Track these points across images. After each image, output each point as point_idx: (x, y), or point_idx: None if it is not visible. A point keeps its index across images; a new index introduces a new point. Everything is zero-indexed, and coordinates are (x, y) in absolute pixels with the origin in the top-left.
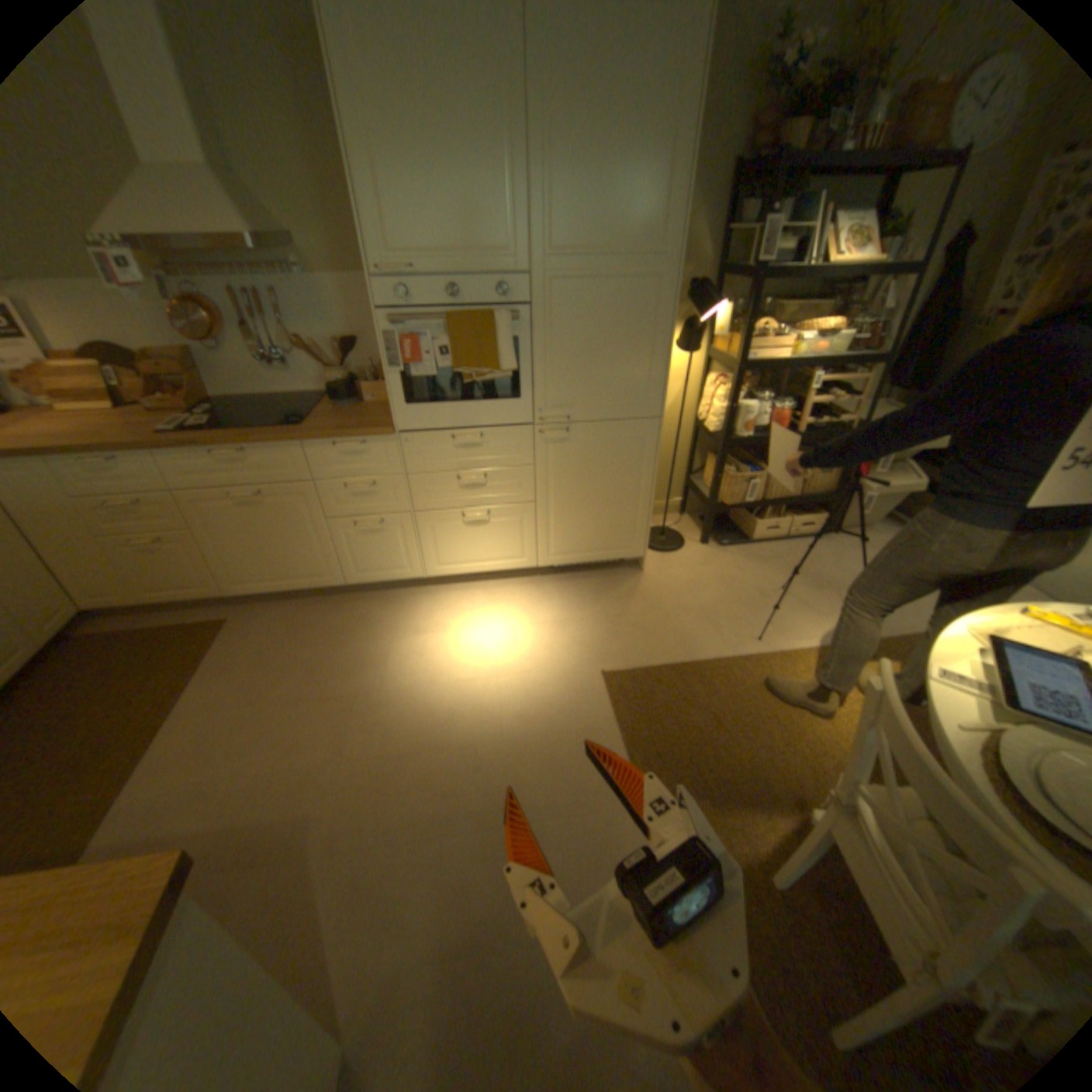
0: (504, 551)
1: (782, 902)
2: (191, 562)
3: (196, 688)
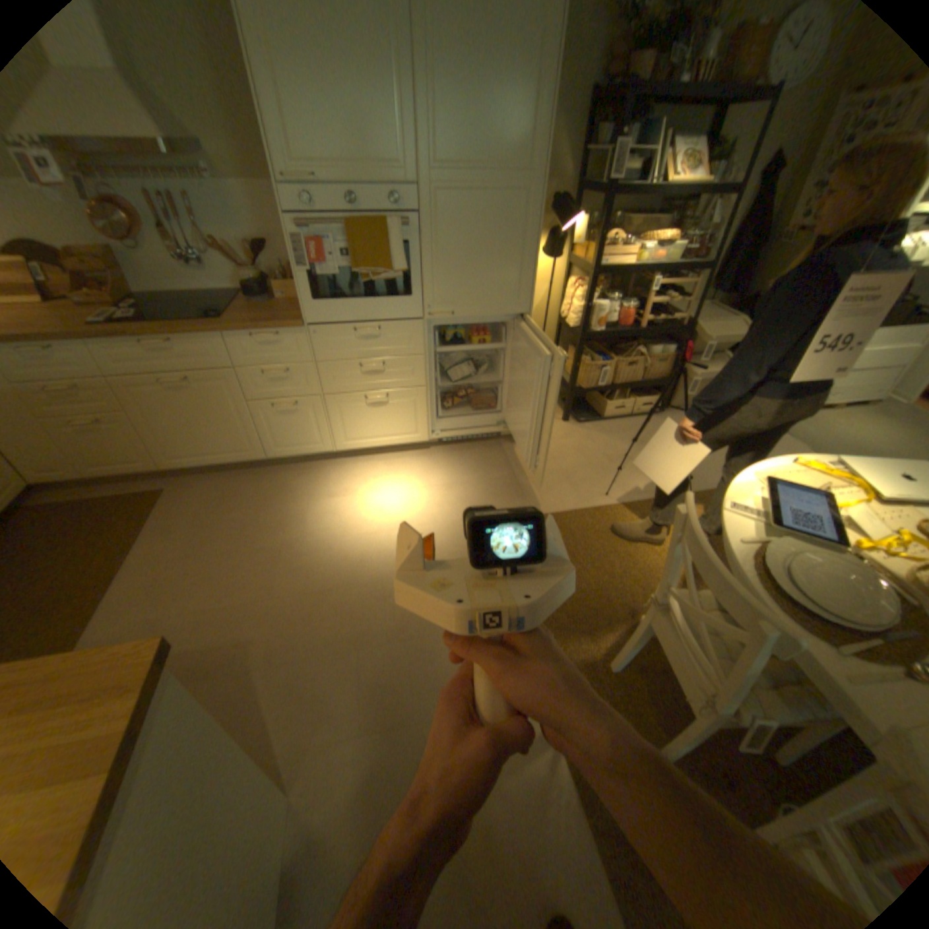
0: (401, 428)
1: (616, 680)
2: (127, 440)
3: (141, 545)
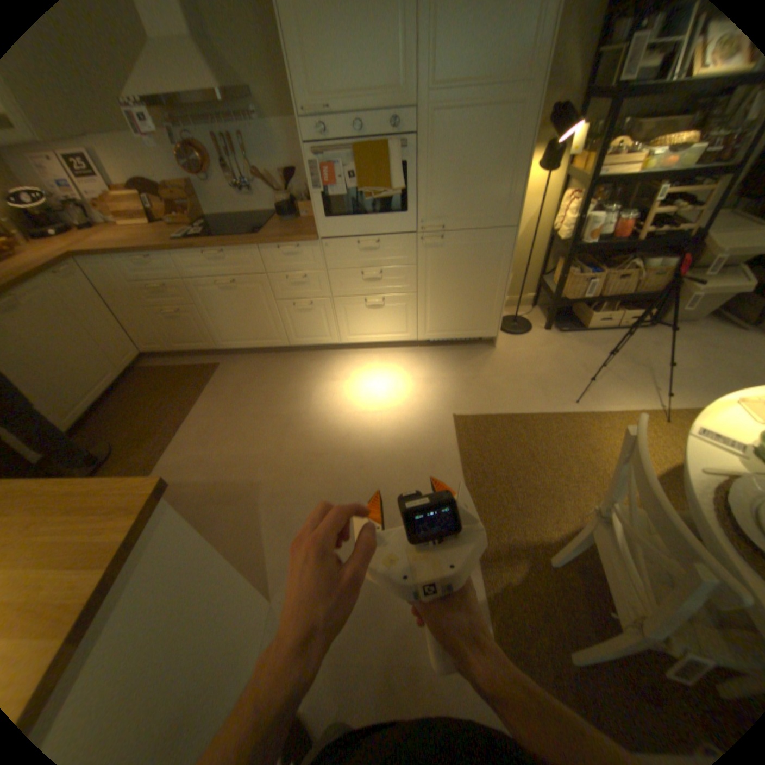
0: (393, 328)
1: (555, 575)
2: (197, 326)
3: (201, 402)
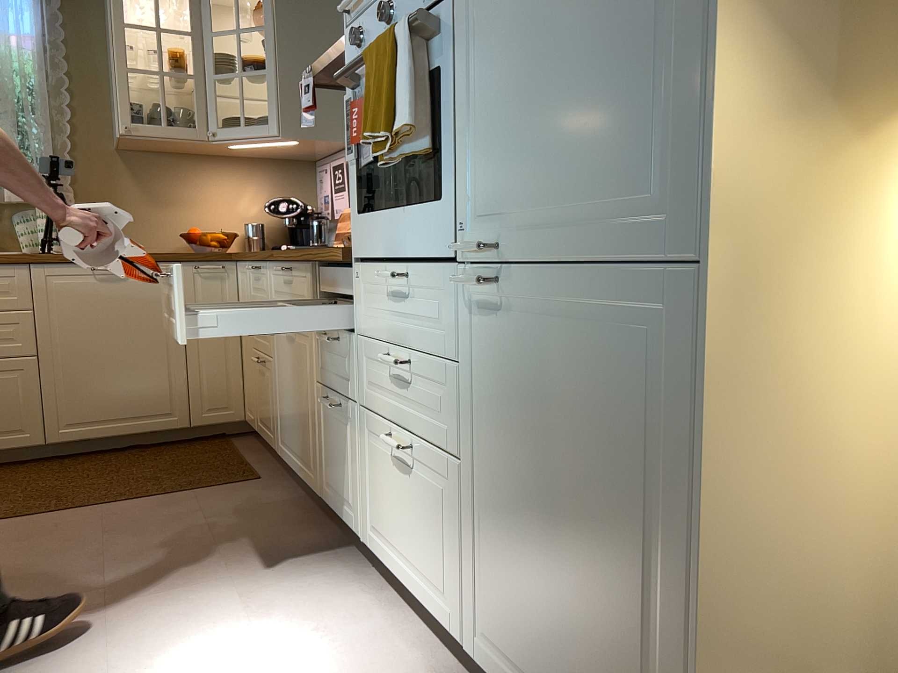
0: (430, 564)
1: None
2: (271, 397)
3: (145, 503)
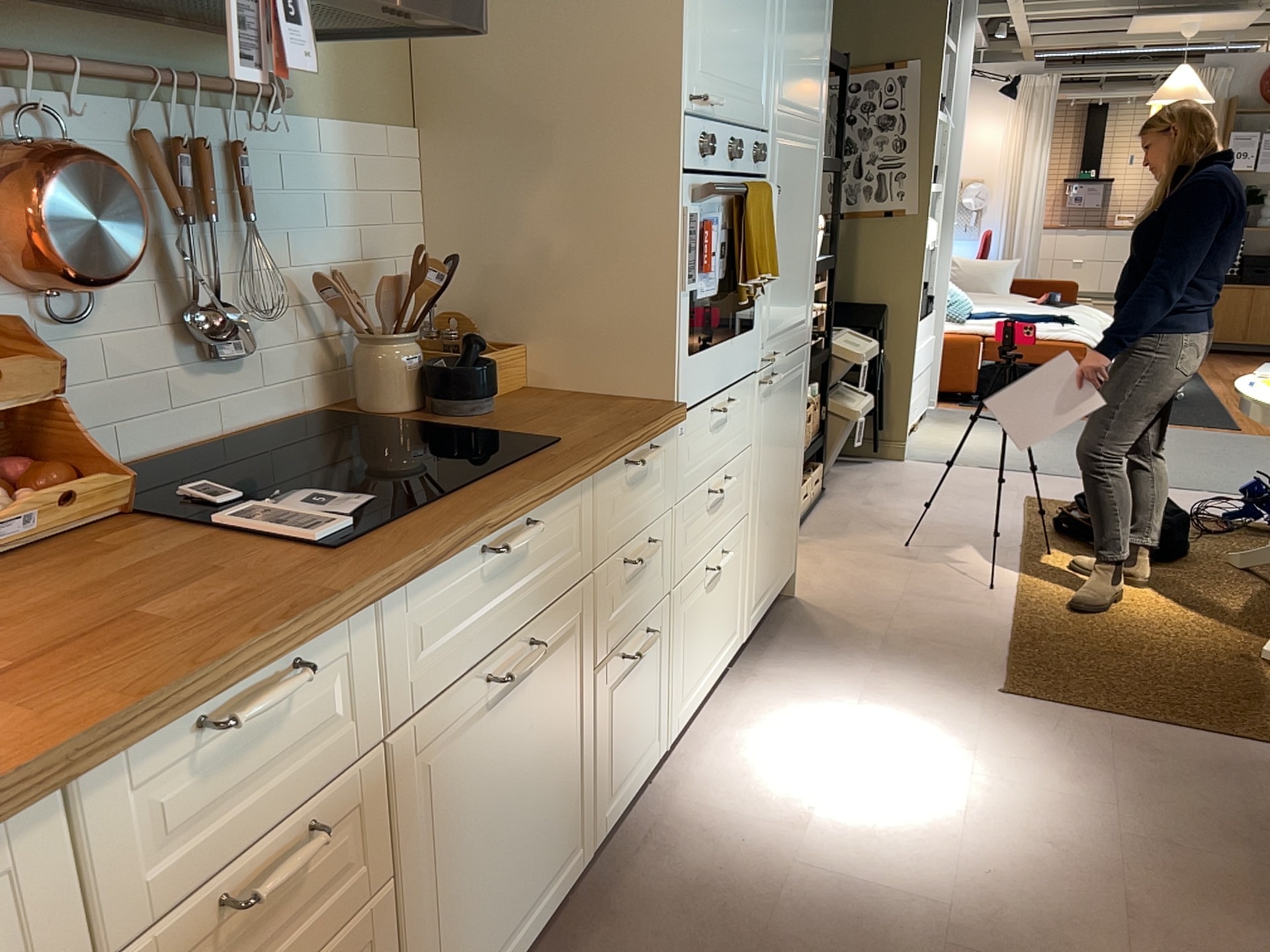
0: (727, 626)
1: None
2: None
3: None
